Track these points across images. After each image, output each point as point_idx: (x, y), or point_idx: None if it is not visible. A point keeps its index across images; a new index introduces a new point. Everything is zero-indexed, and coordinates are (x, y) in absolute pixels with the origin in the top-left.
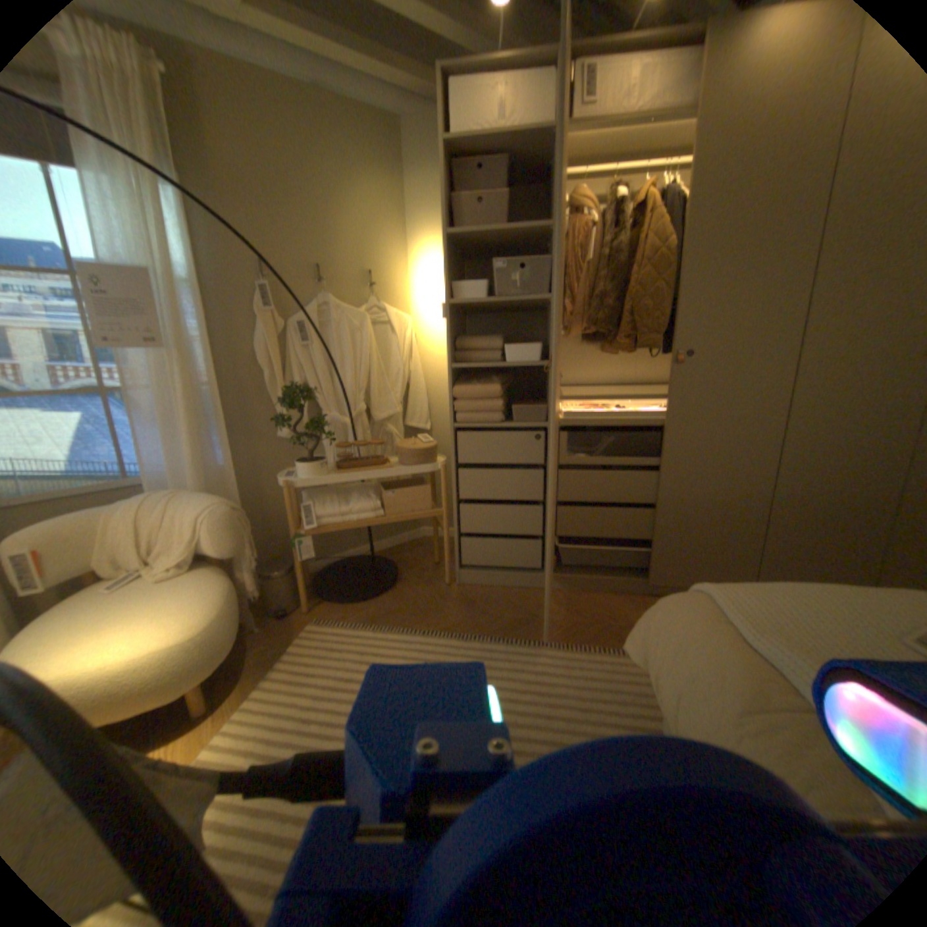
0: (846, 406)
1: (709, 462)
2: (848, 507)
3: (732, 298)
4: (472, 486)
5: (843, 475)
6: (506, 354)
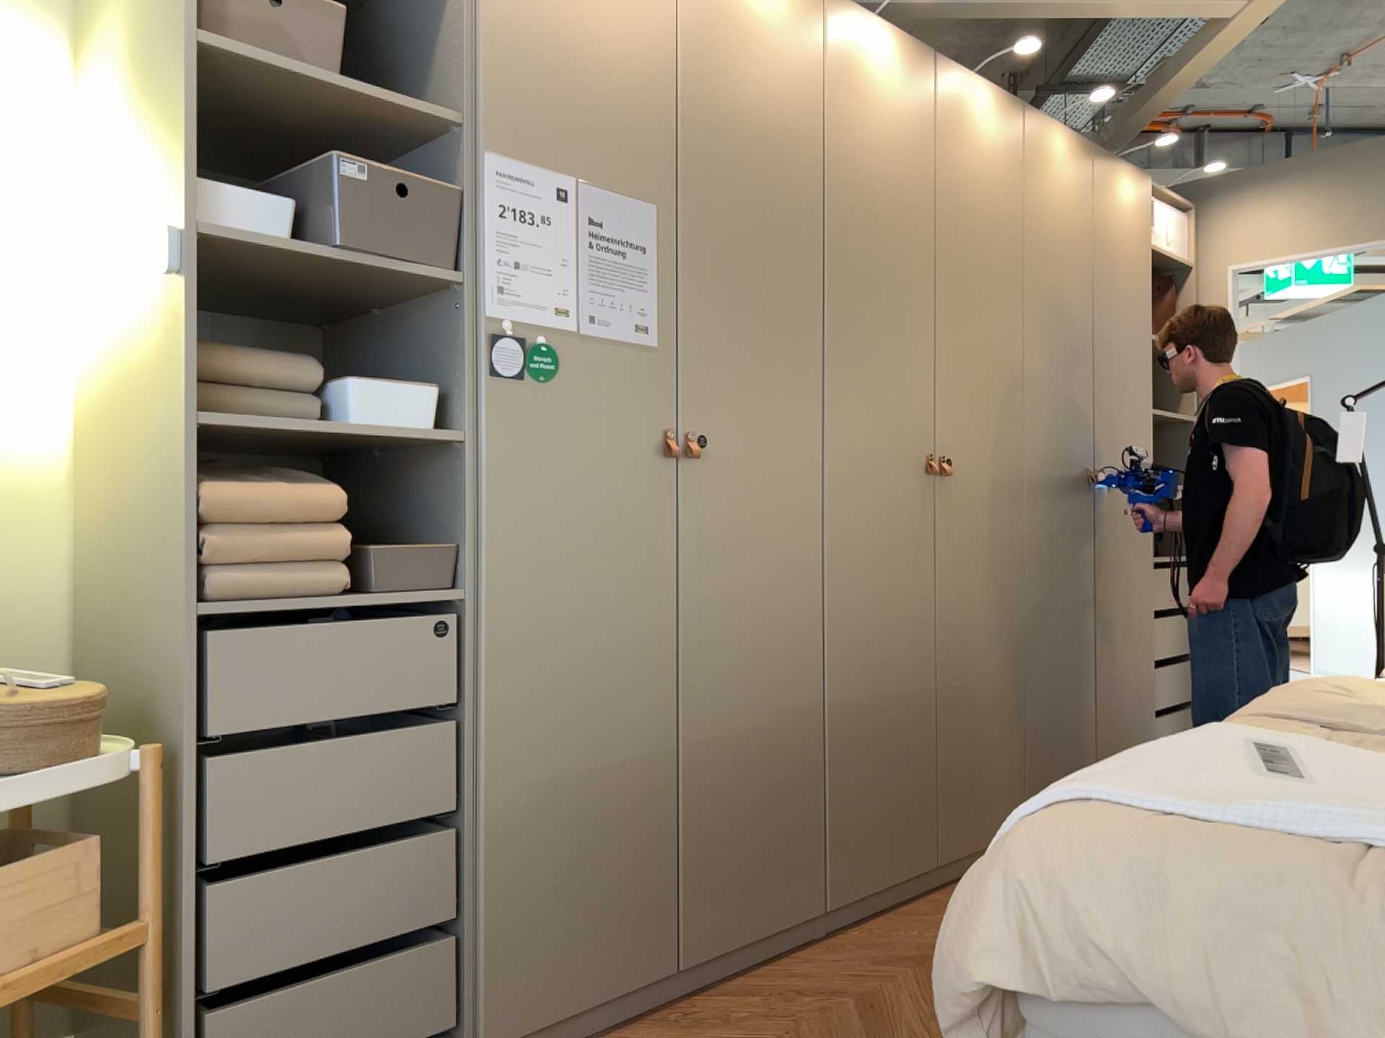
0: (880, 543)
1: (749, 655)
2: (902, 710)
3: (749, 349)
4: (258, 812)
5: (891, 656)
6: (354, 405)
